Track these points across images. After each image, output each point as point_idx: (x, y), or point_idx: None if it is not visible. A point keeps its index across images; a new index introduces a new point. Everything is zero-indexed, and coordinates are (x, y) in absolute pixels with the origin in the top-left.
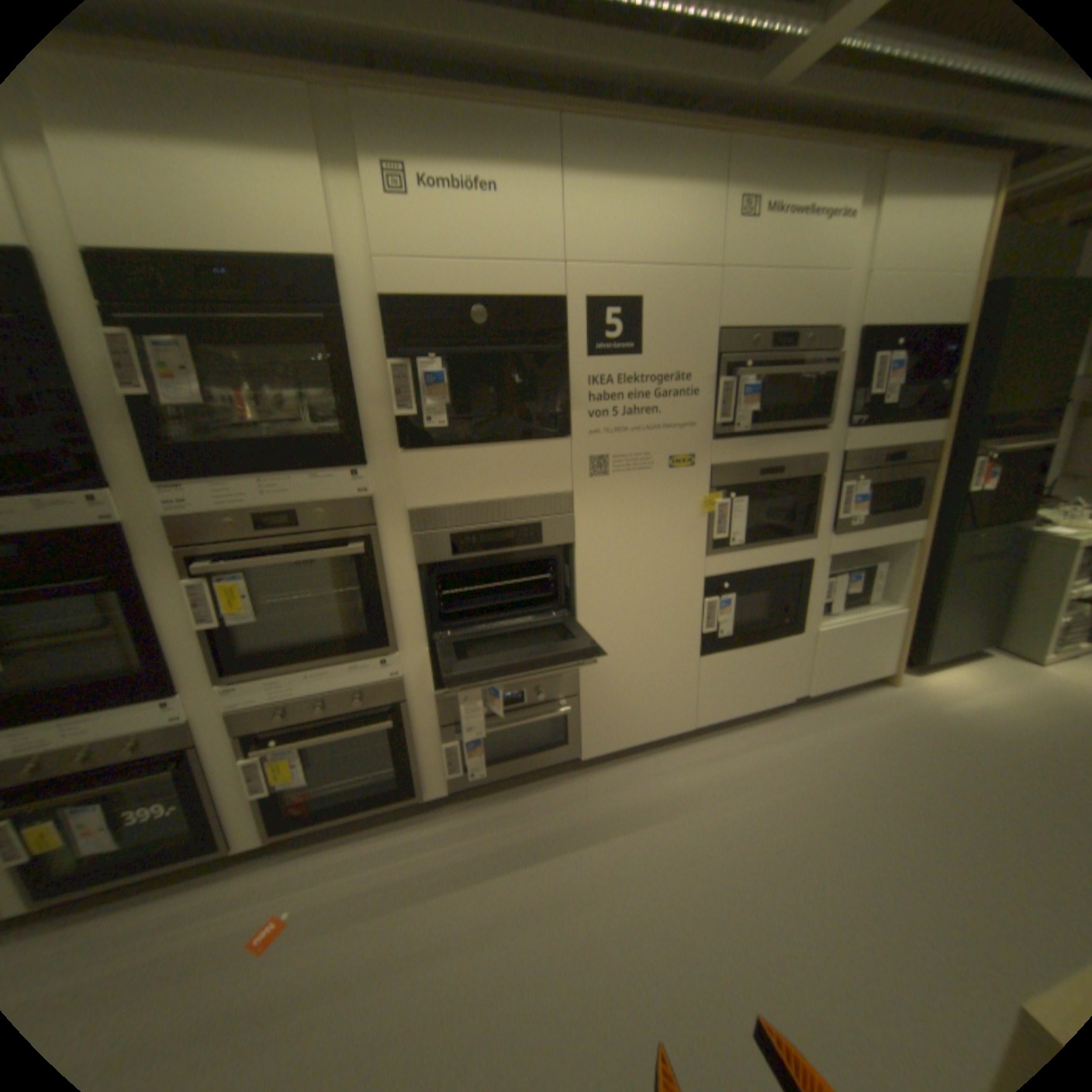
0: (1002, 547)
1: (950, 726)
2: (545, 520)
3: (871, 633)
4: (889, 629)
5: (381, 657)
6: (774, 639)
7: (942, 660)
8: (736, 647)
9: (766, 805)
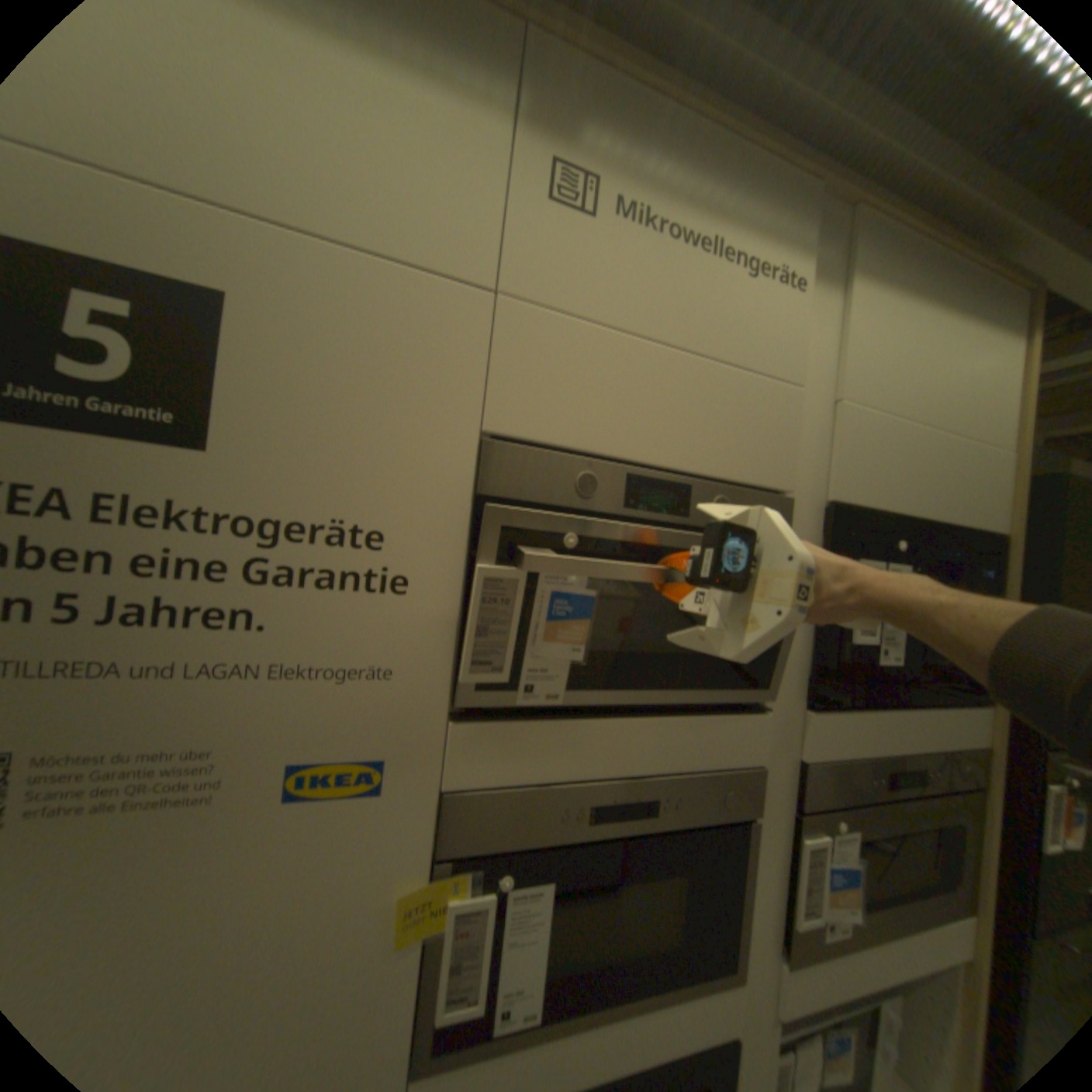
0: None
1: None
2: None
3: None
4: None
5: None
6: None
7: None
8: None
9: None
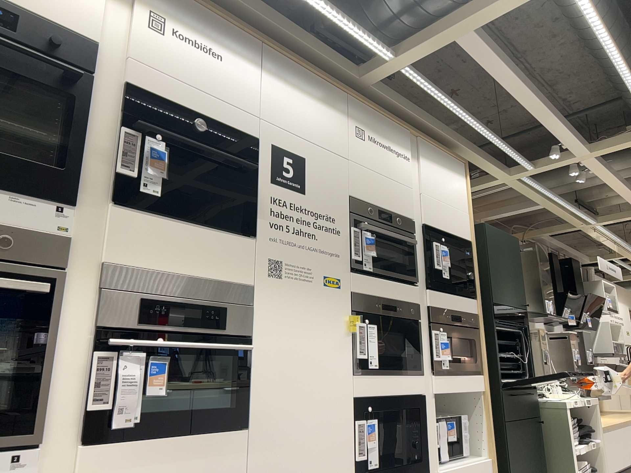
0: (526, 407)
1: None
2: (231, 306)
3: None
4: None
5: (13, 452)
6: None
7: None
8: None
9: None
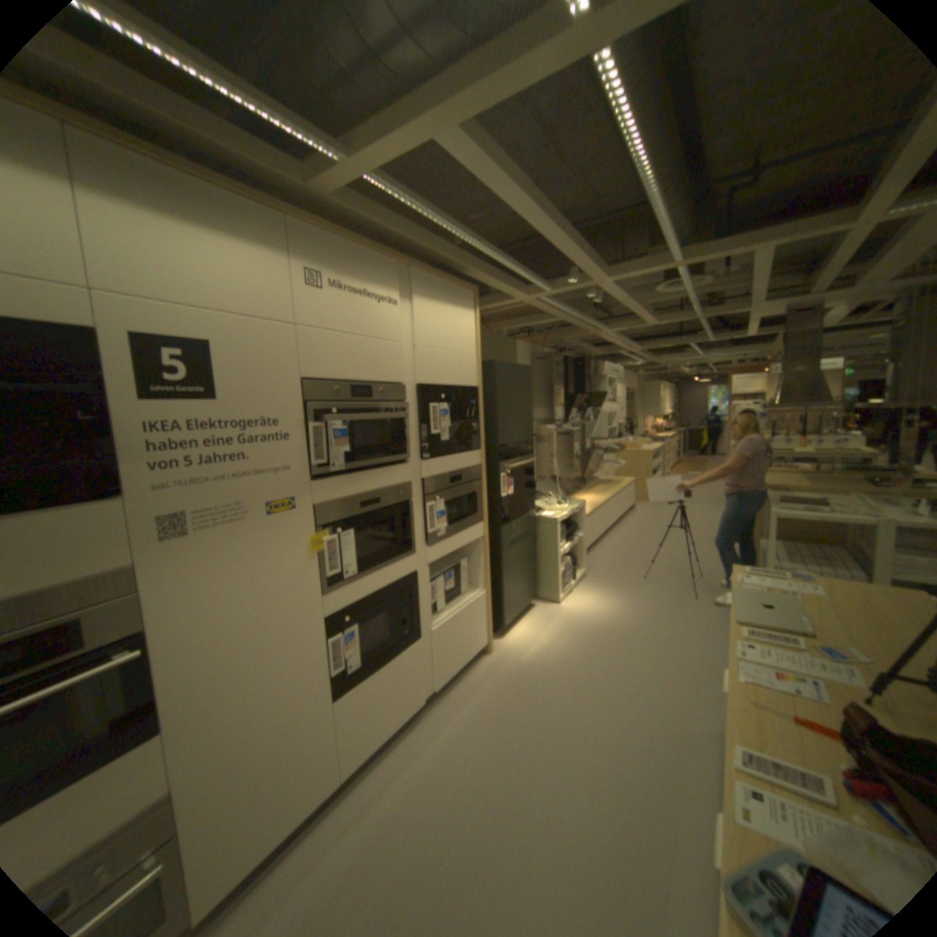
0: (524, 530)
1: (528, 673)
2: (89, 612)
3: (467, 618)
4: (477, 610)
5: None
6: (399, 653)
7: (511, 620)
8: (367, 676)
9: (421, 837)
